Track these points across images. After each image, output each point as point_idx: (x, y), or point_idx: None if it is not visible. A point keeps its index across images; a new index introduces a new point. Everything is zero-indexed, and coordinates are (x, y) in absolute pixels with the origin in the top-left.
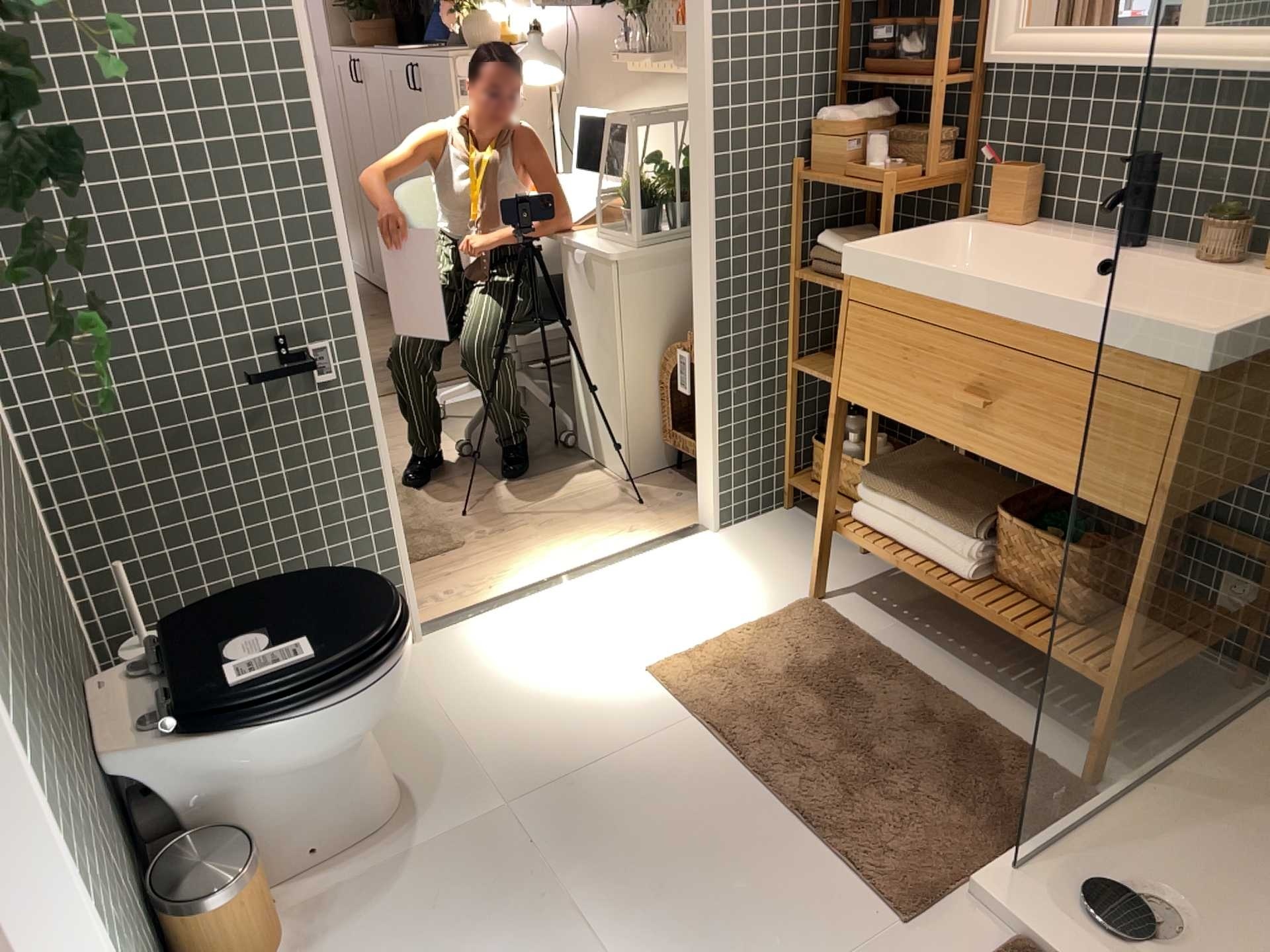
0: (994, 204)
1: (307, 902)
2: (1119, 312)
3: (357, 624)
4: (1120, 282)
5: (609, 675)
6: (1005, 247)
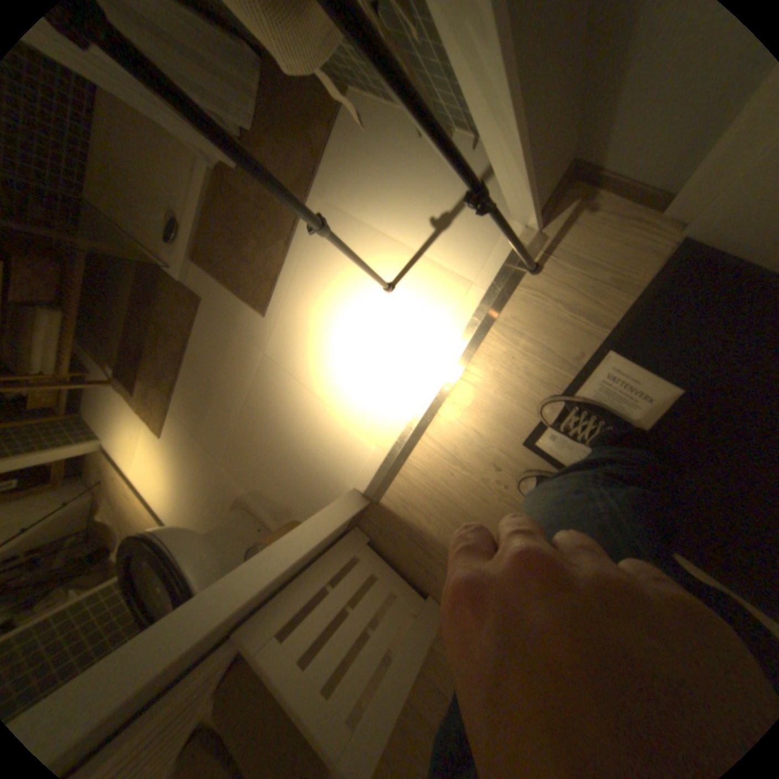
0: None
1: (276, 520)
2: None
3: (127, 560)
4: None
5: (165, 453)
6: None
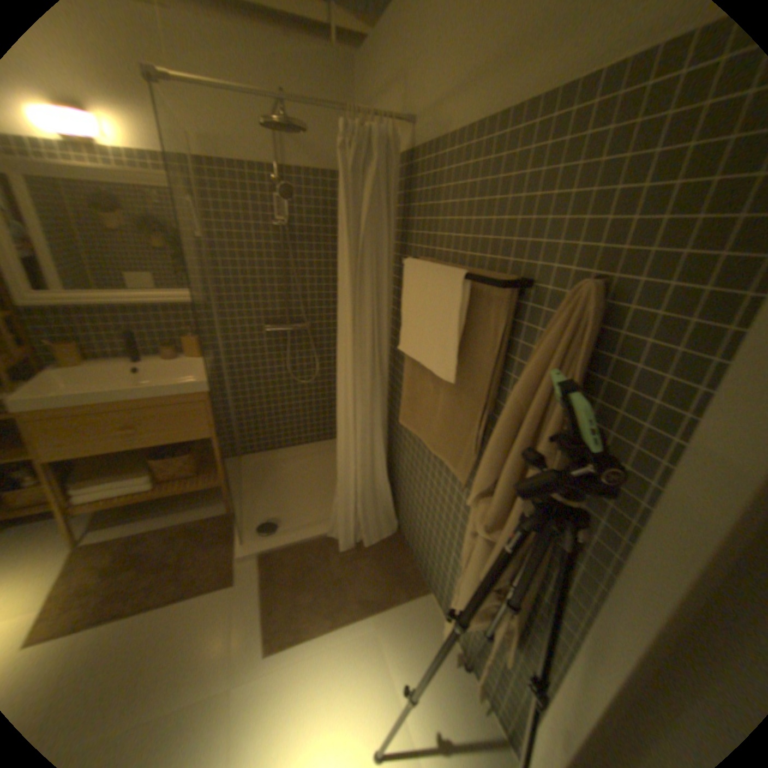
0: (55, 358)
1: None
2: (170, 383)
3: None
4: (143, 372)
5: None
6: (83, 374)
